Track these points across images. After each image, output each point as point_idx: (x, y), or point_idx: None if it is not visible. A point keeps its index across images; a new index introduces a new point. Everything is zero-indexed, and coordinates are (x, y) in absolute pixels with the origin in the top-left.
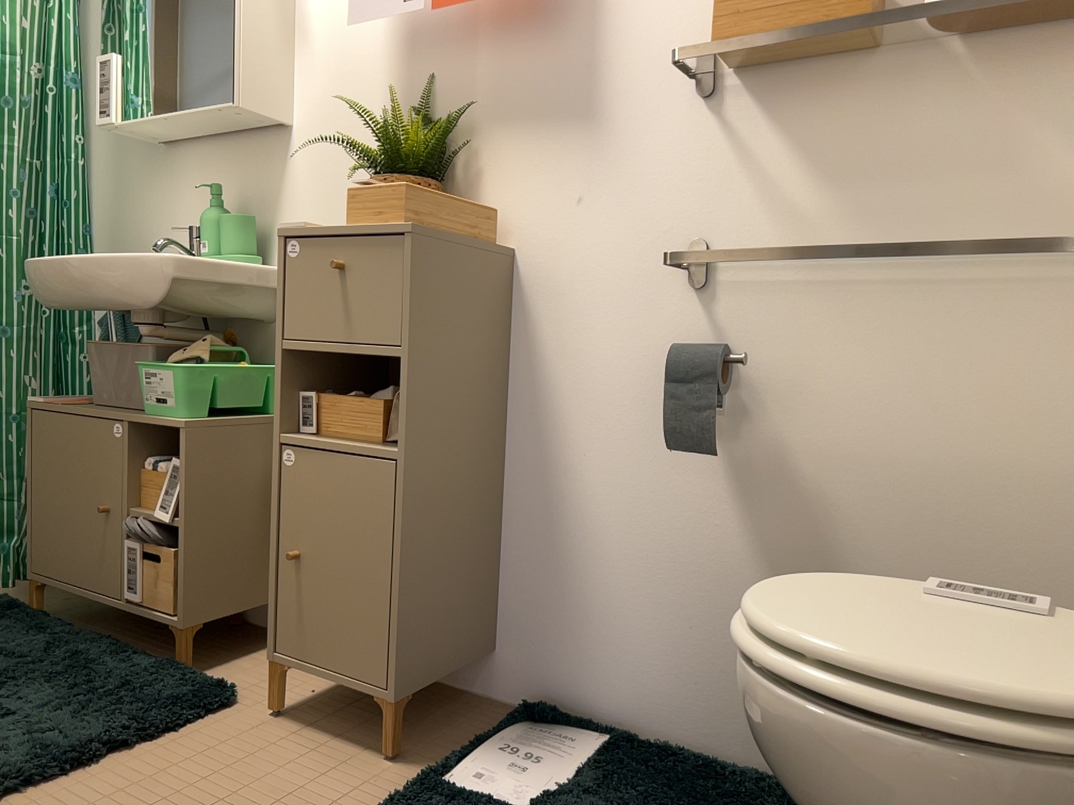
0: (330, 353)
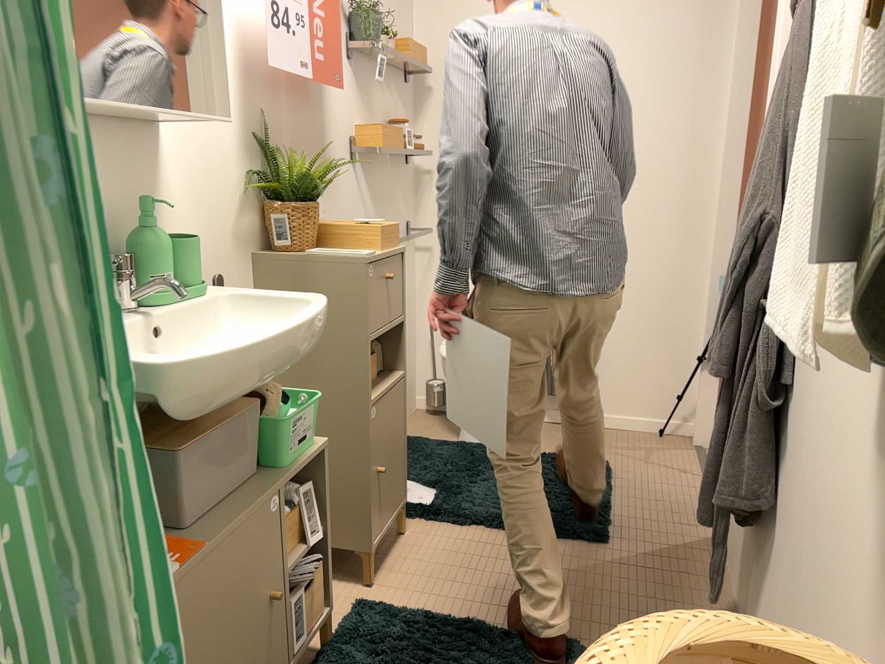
0: (382, 334)
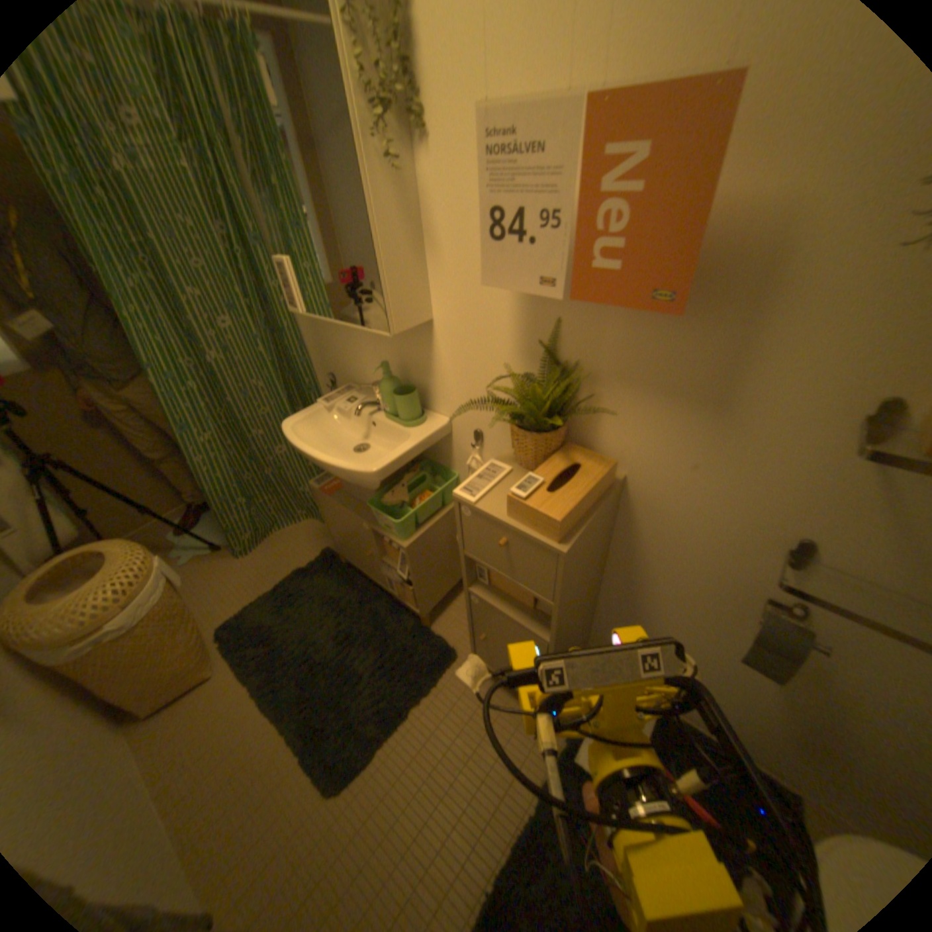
0: (495, 572)
